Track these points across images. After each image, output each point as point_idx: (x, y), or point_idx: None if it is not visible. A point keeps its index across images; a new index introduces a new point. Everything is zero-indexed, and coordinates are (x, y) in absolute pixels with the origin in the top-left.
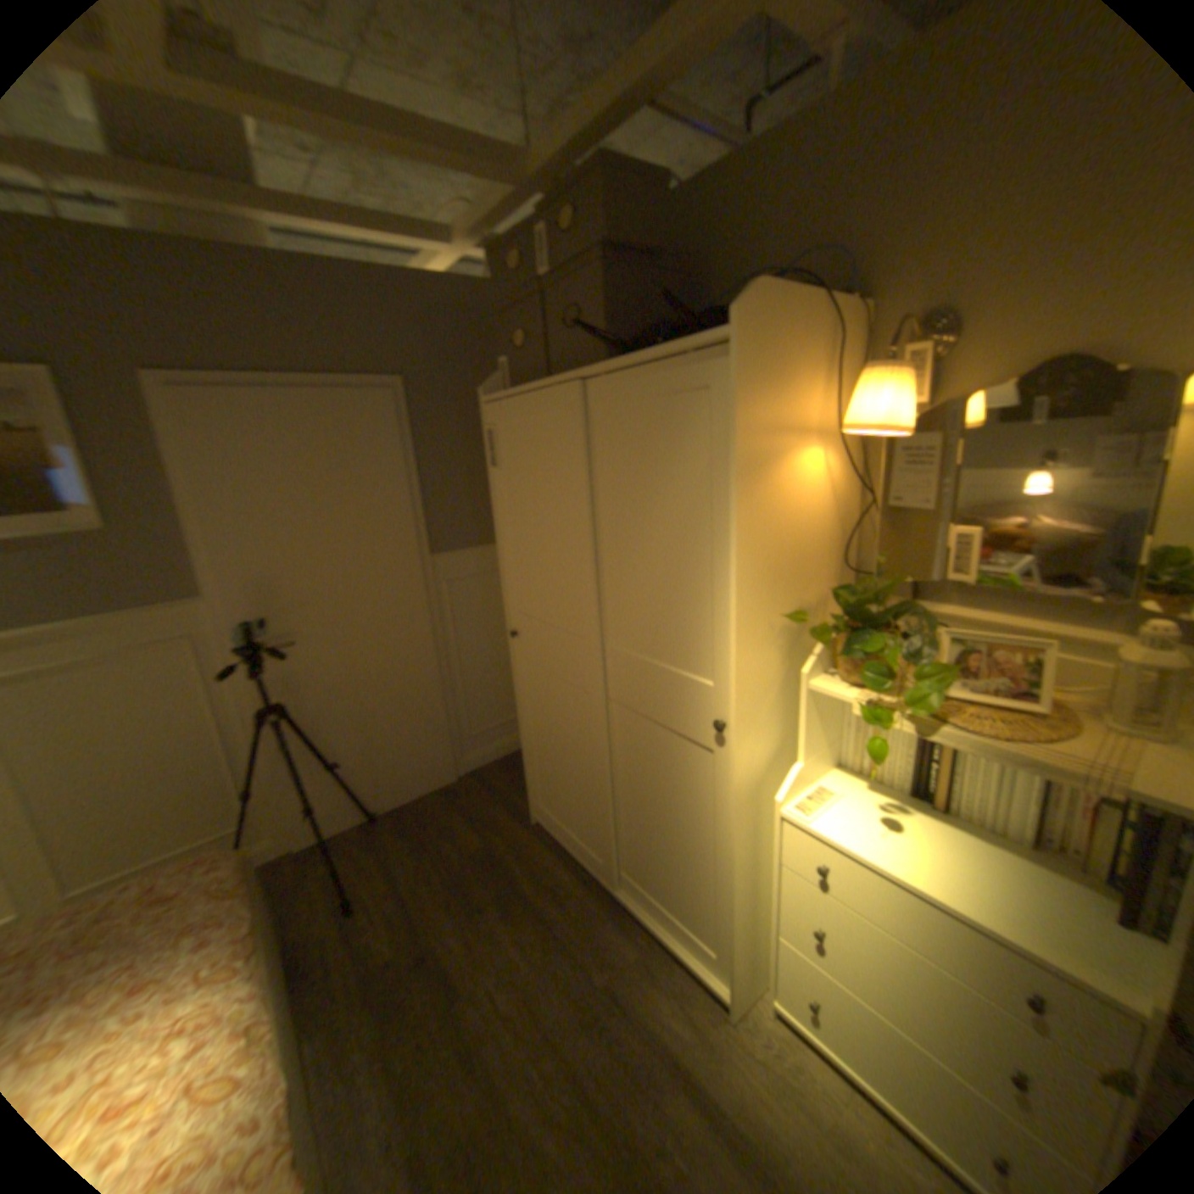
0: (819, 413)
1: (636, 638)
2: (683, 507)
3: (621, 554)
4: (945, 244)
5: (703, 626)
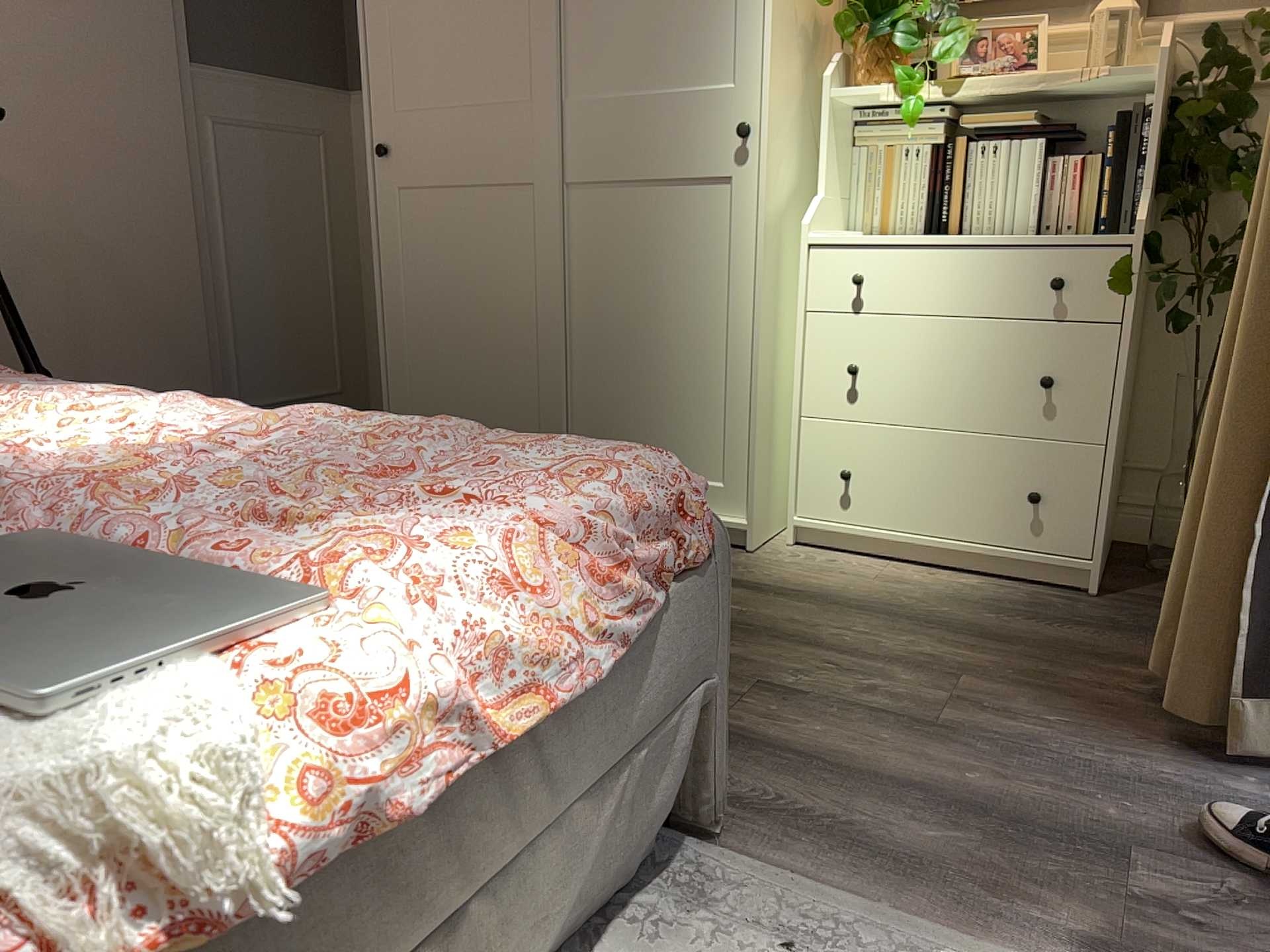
0: None
1: (625, 70)
2: None
3: None
4: None
5: (727, 12)
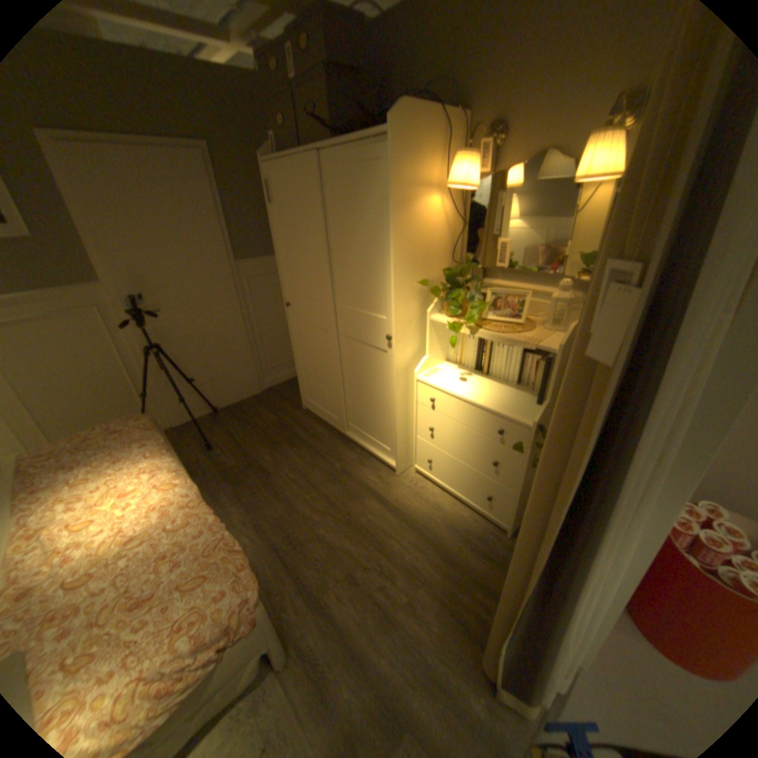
0: (438, 177)
1: (352, 300)
2: (371, 227)
3: (343, 255)
4: (503, 82)
5: (381, 290)
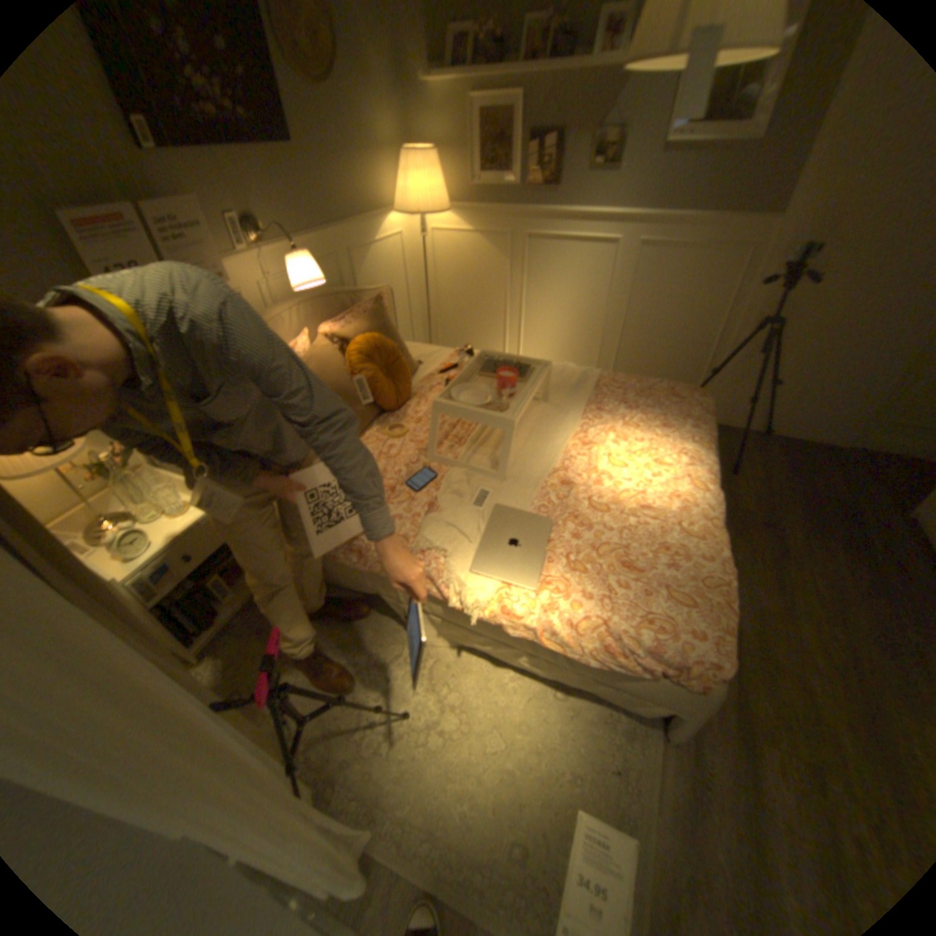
0: None
1: None
2: None
3: None
4: None
5: None
